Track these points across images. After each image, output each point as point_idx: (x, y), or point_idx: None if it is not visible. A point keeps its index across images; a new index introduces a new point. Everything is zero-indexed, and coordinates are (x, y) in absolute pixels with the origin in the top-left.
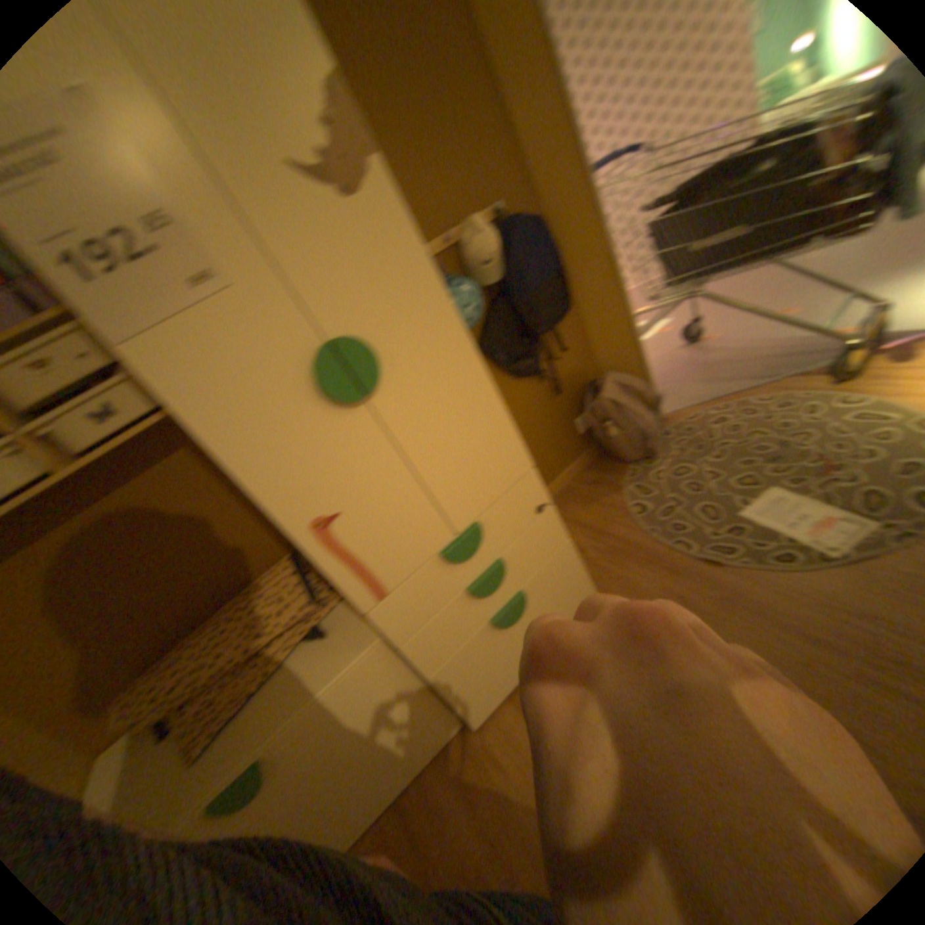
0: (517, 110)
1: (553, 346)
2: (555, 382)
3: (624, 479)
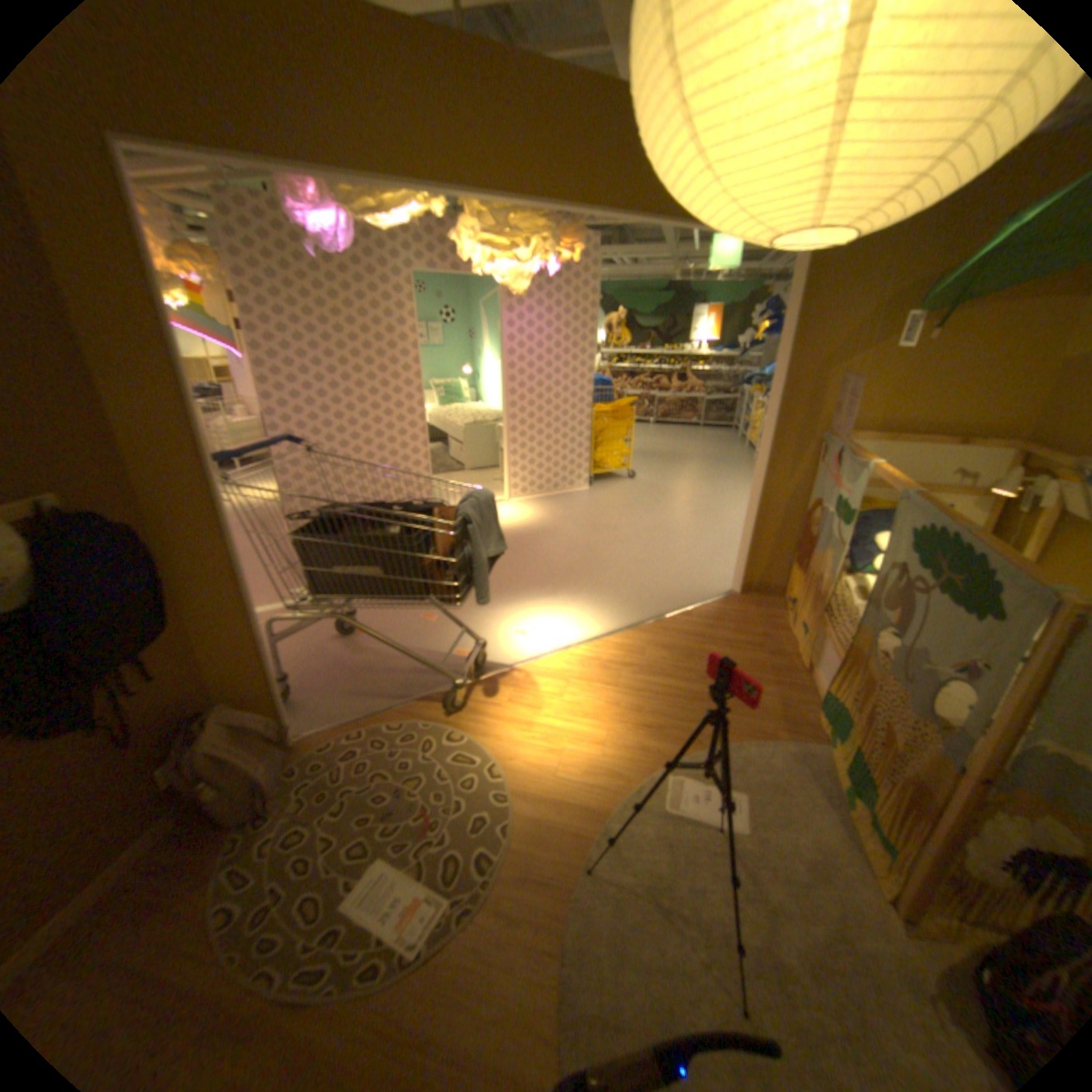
0: (111, 396)
1: (126, 679)
2: (120, 730)
3: (213, 863)
